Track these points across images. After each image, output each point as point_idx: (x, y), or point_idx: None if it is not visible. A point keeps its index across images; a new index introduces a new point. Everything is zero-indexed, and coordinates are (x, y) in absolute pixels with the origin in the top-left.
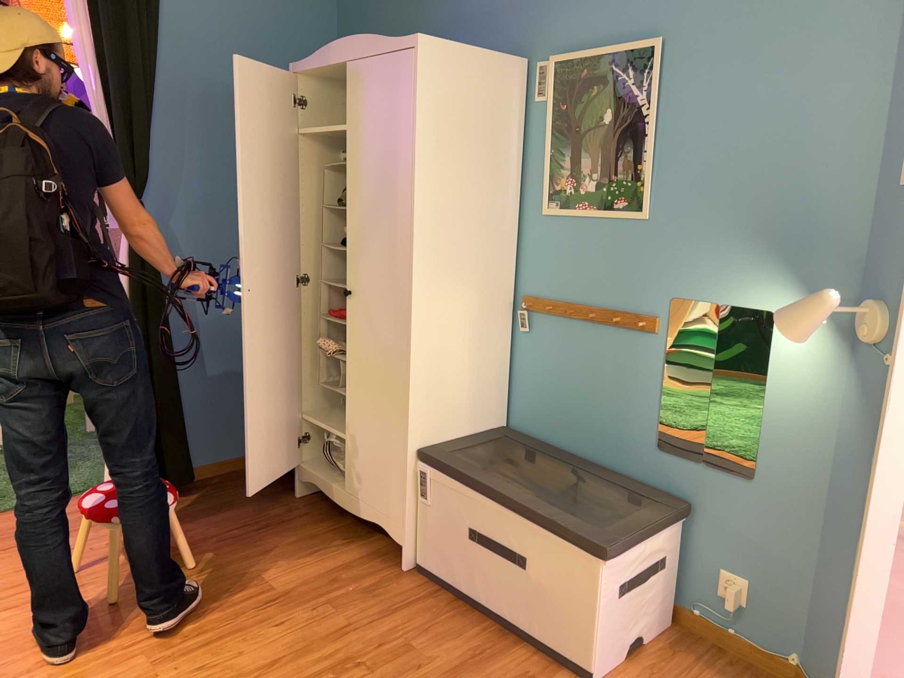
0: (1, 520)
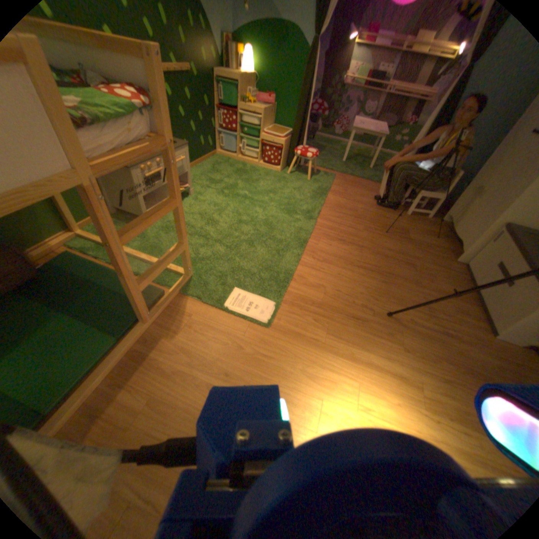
0: (355, 180)
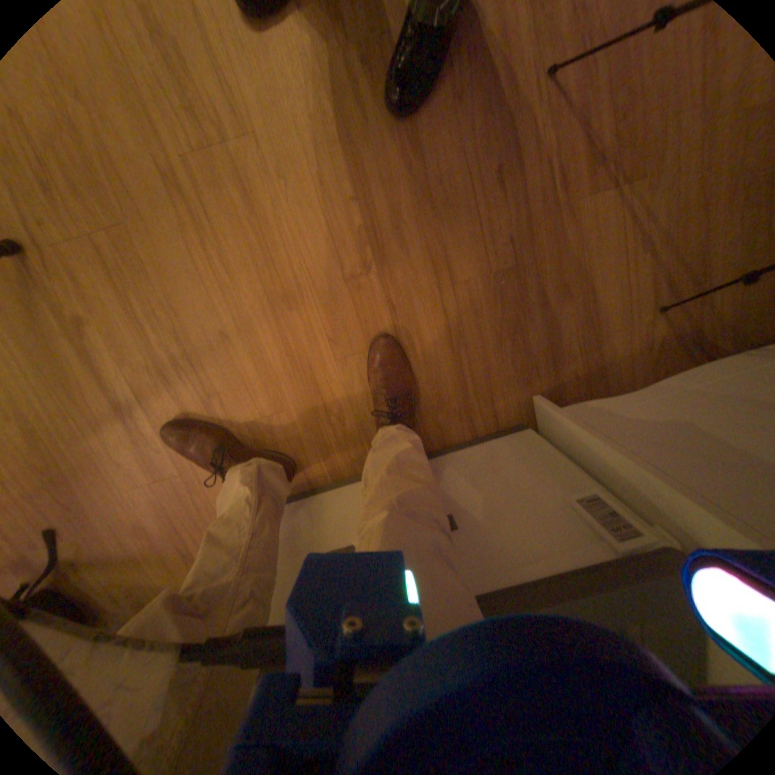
0: None
